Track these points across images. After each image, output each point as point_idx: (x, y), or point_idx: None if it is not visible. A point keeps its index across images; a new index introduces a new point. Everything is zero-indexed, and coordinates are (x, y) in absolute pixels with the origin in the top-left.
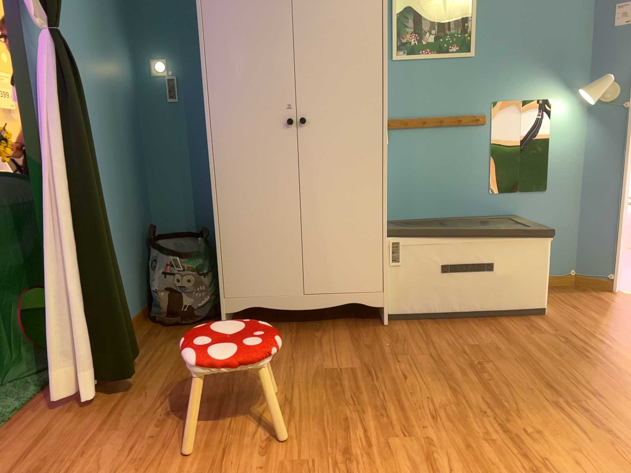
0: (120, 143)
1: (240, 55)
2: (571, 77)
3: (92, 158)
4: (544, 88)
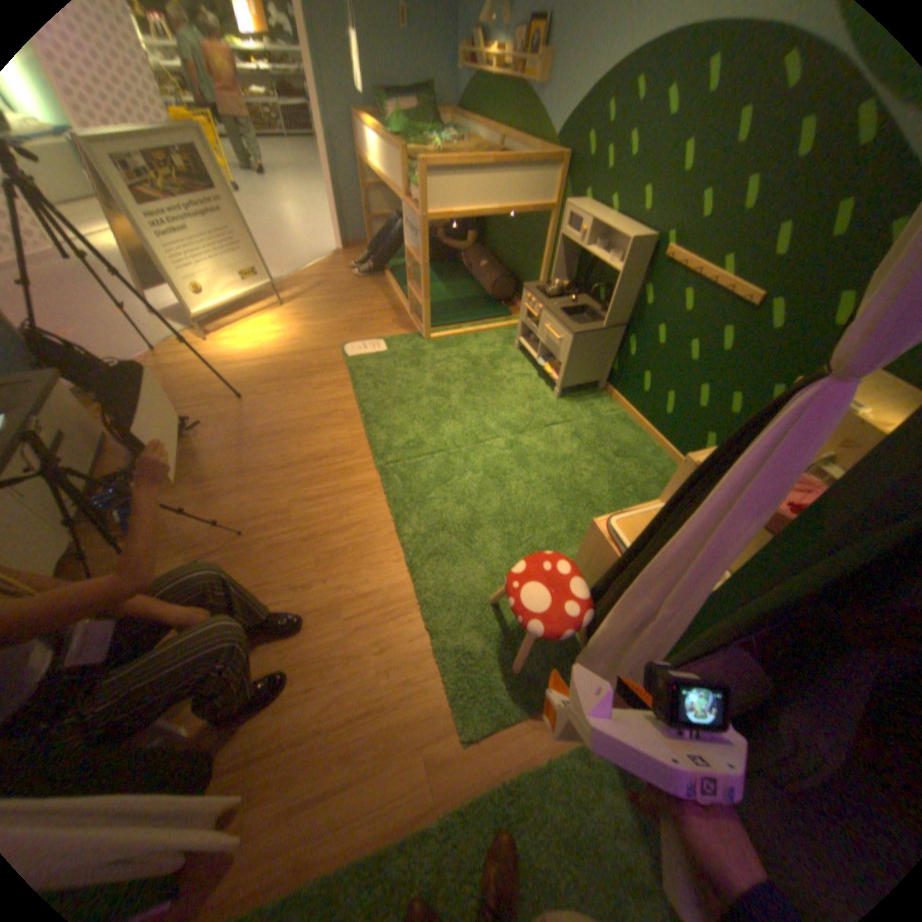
0: None
1: None
2: None
3: None
4: None
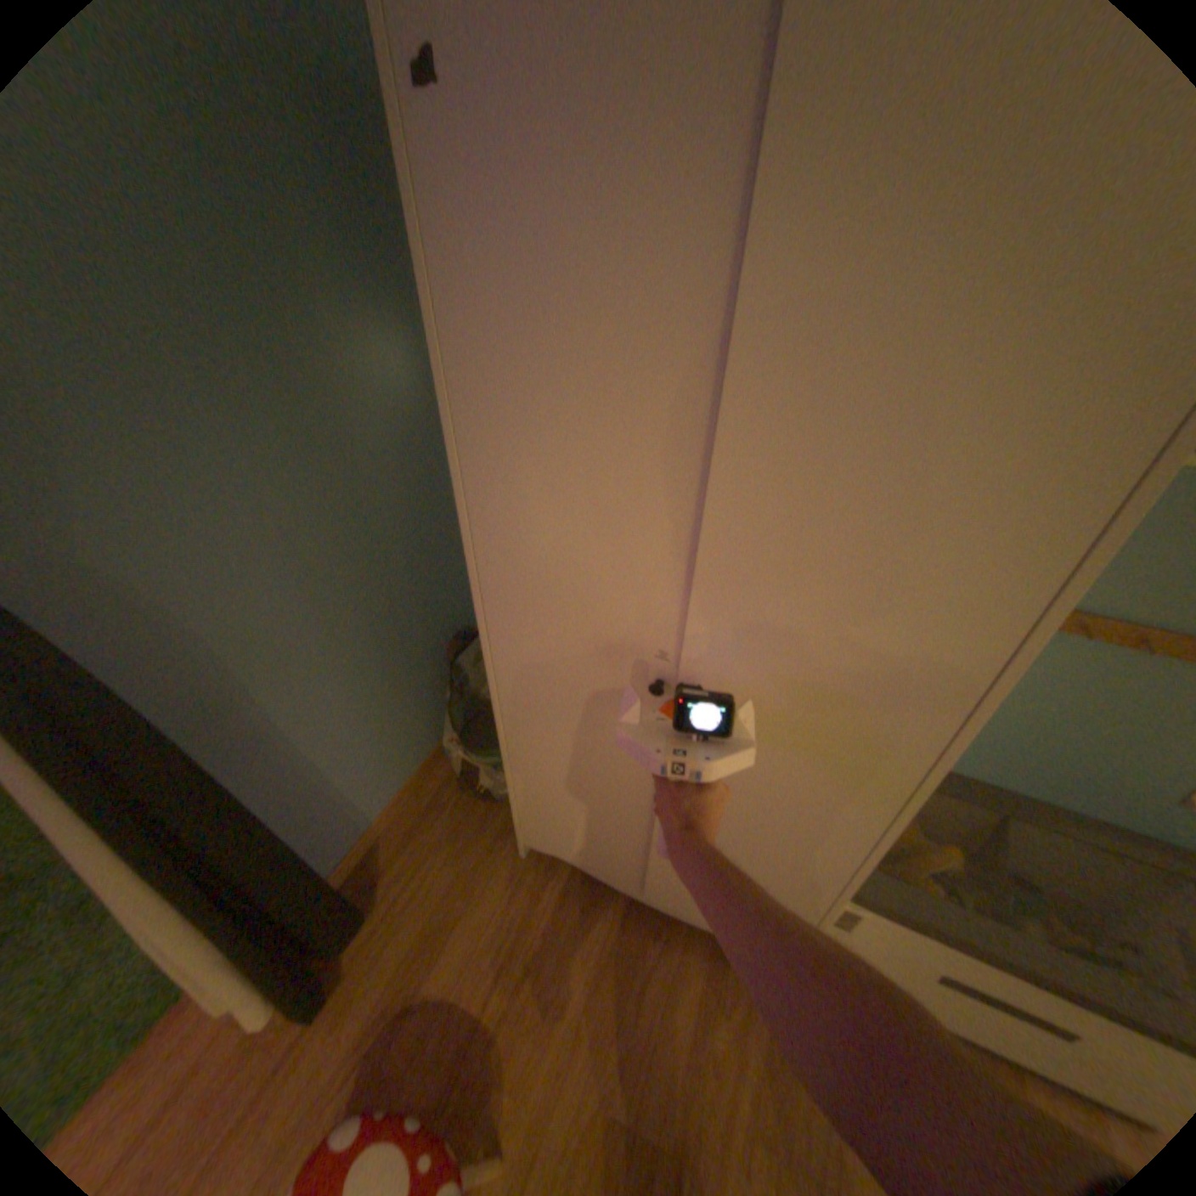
0: (372, 546)
1: (557, 507)
2: None
3: (184, 772)
4: None
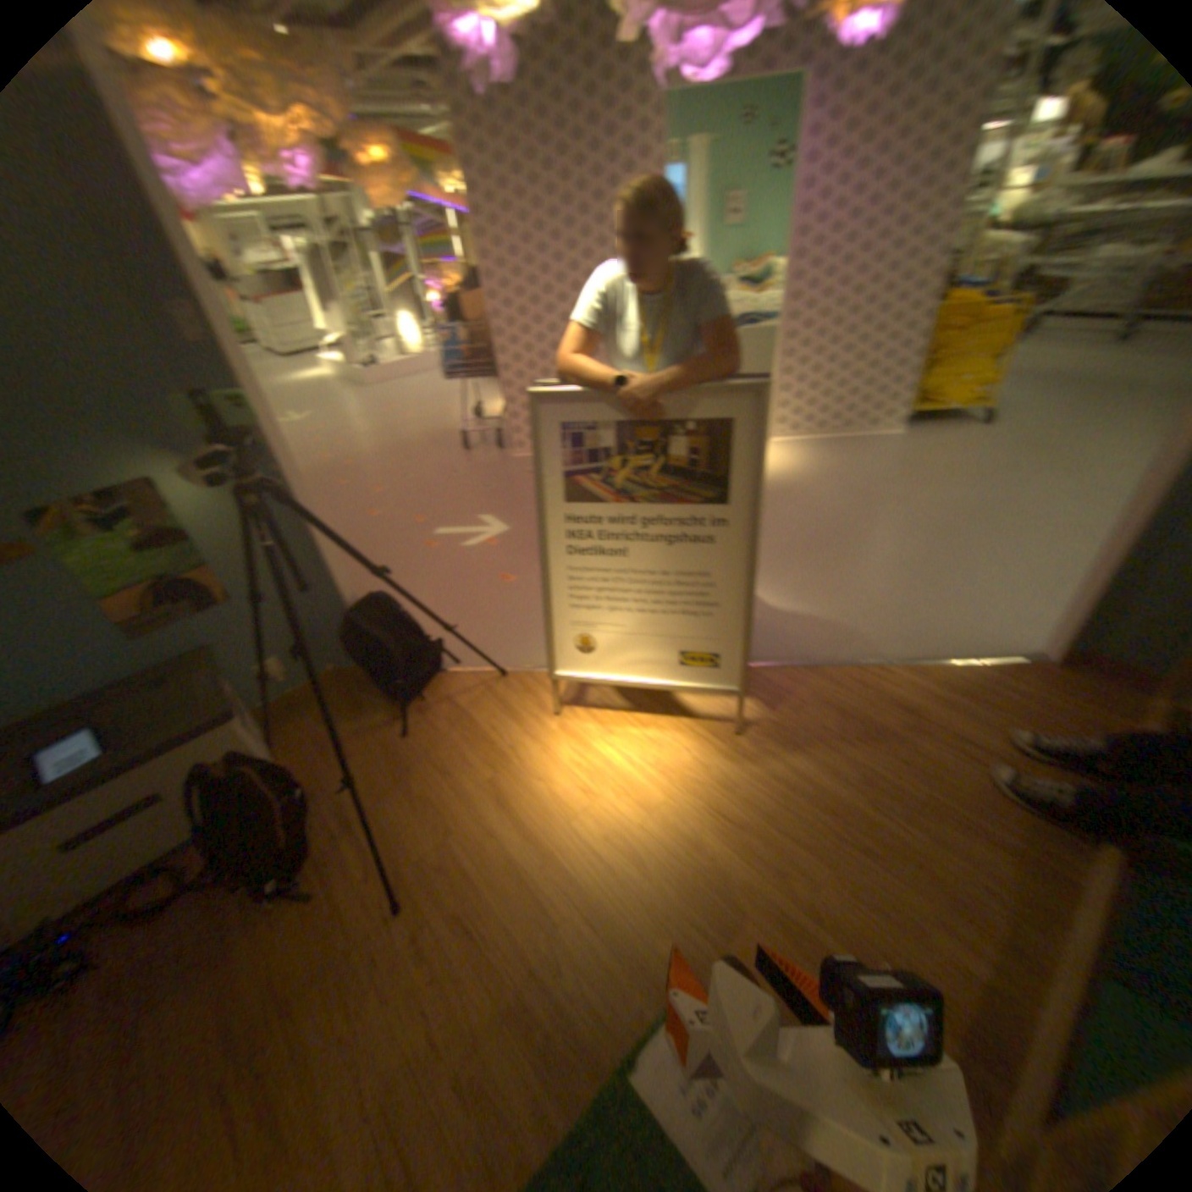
0: None
1: None
2: (159, 433)
3: None
4: (116, 463)
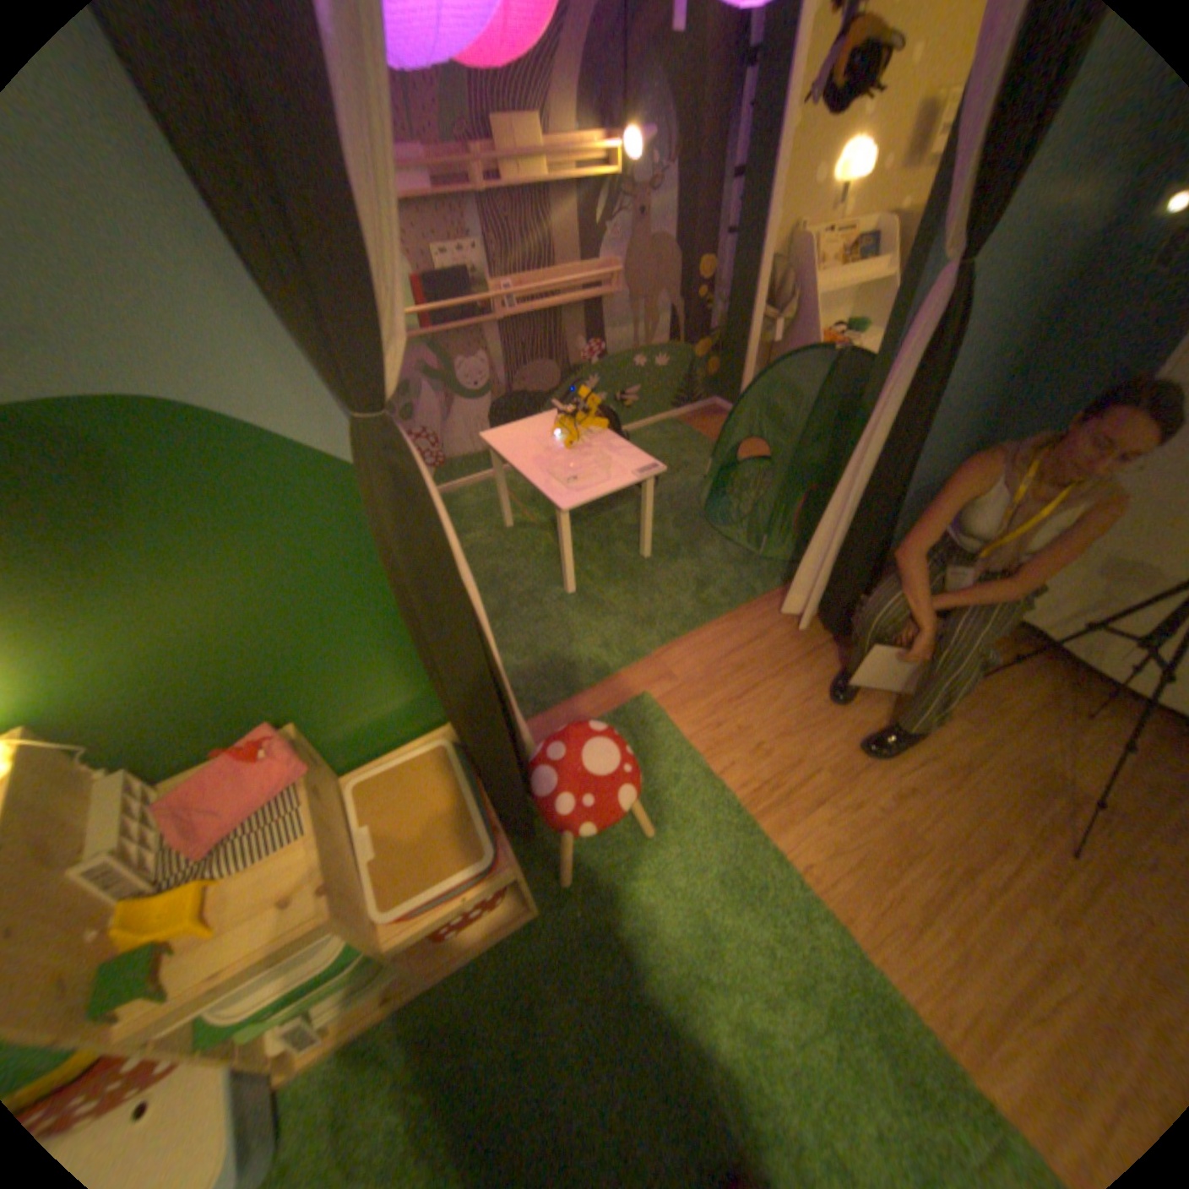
0: (1003, 349)
1: None
2: None
3: (929, 424)
4: None
